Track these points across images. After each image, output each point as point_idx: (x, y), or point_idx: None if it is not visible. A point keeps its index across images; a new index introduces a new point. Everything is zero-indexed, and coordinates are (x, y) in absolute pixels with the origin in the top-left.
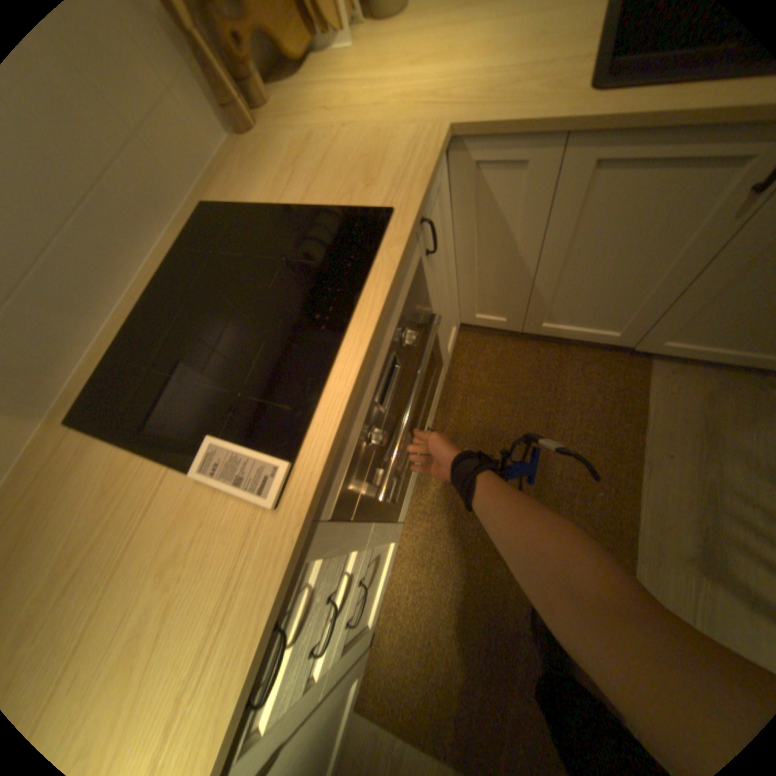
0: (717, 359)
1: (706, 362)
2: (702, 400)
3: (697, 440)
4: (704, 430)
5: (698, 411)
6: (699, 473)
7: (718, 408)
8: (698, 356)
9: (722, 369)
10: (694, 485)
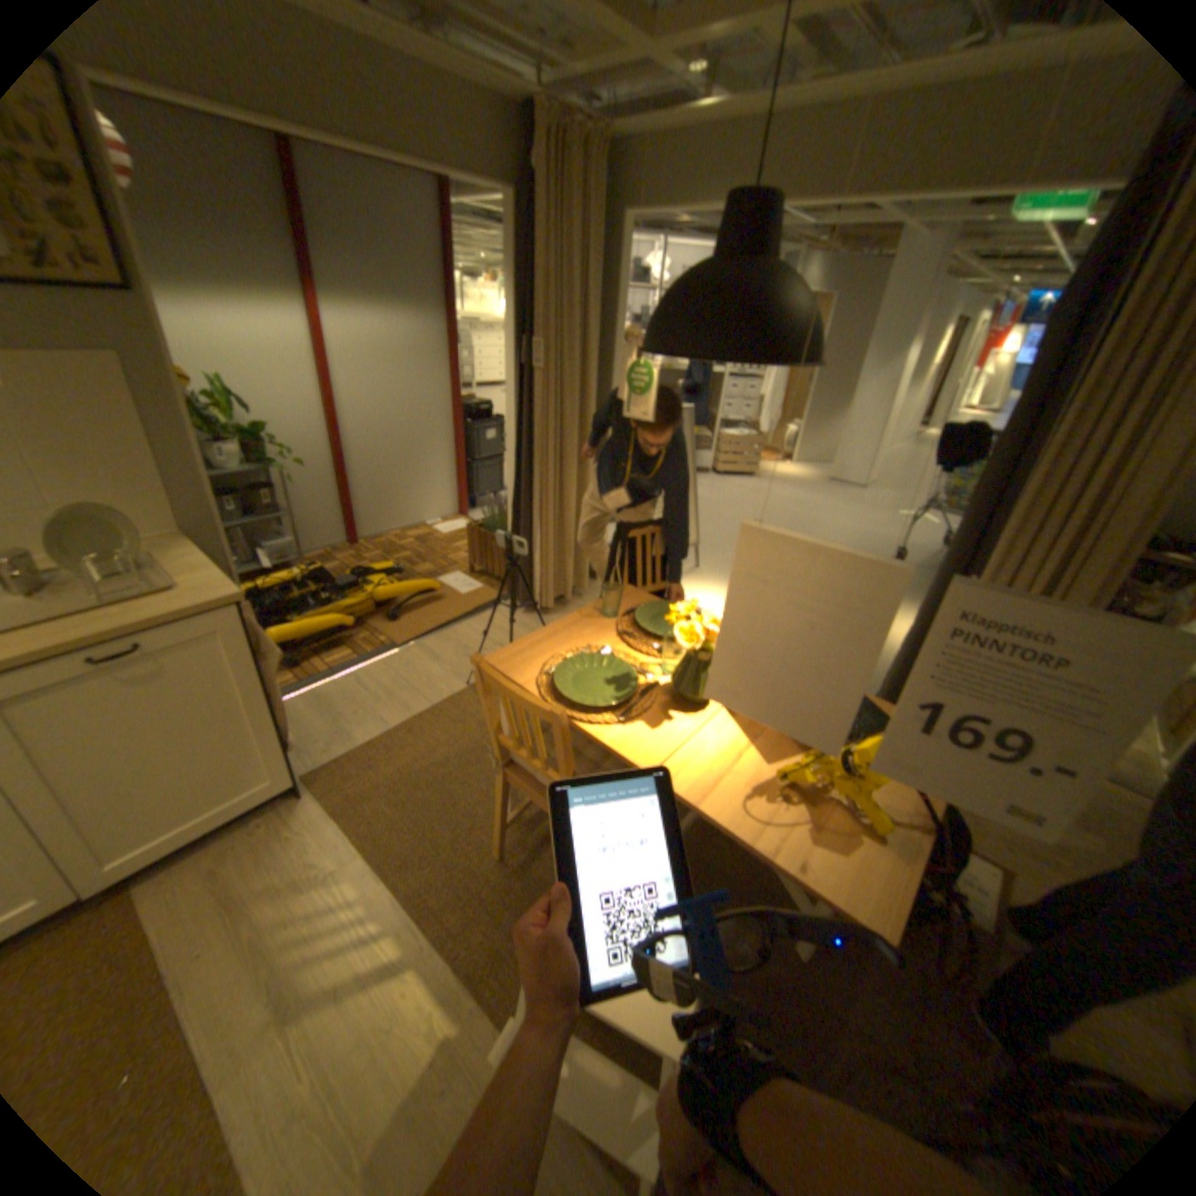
0: (176, 843)
1: (187, 850)
2: (199, 883)
3: (212, 919)
4: (214, 905)
5: (200, 894)
6: (228, 944)
7: (218, 877)
8: (156, 853)
9: (205, 845)
10: (229, 958)
